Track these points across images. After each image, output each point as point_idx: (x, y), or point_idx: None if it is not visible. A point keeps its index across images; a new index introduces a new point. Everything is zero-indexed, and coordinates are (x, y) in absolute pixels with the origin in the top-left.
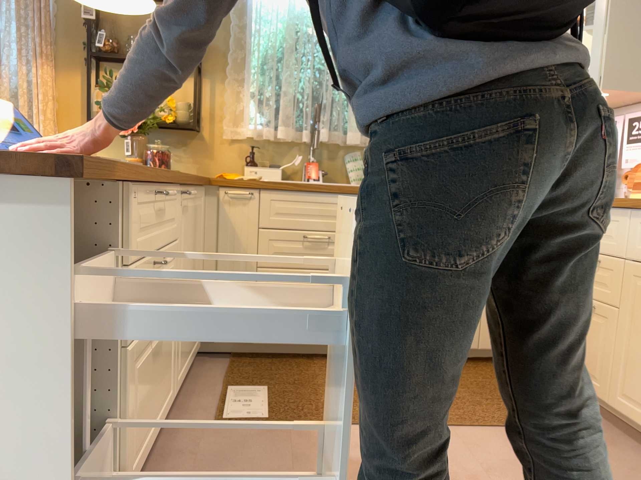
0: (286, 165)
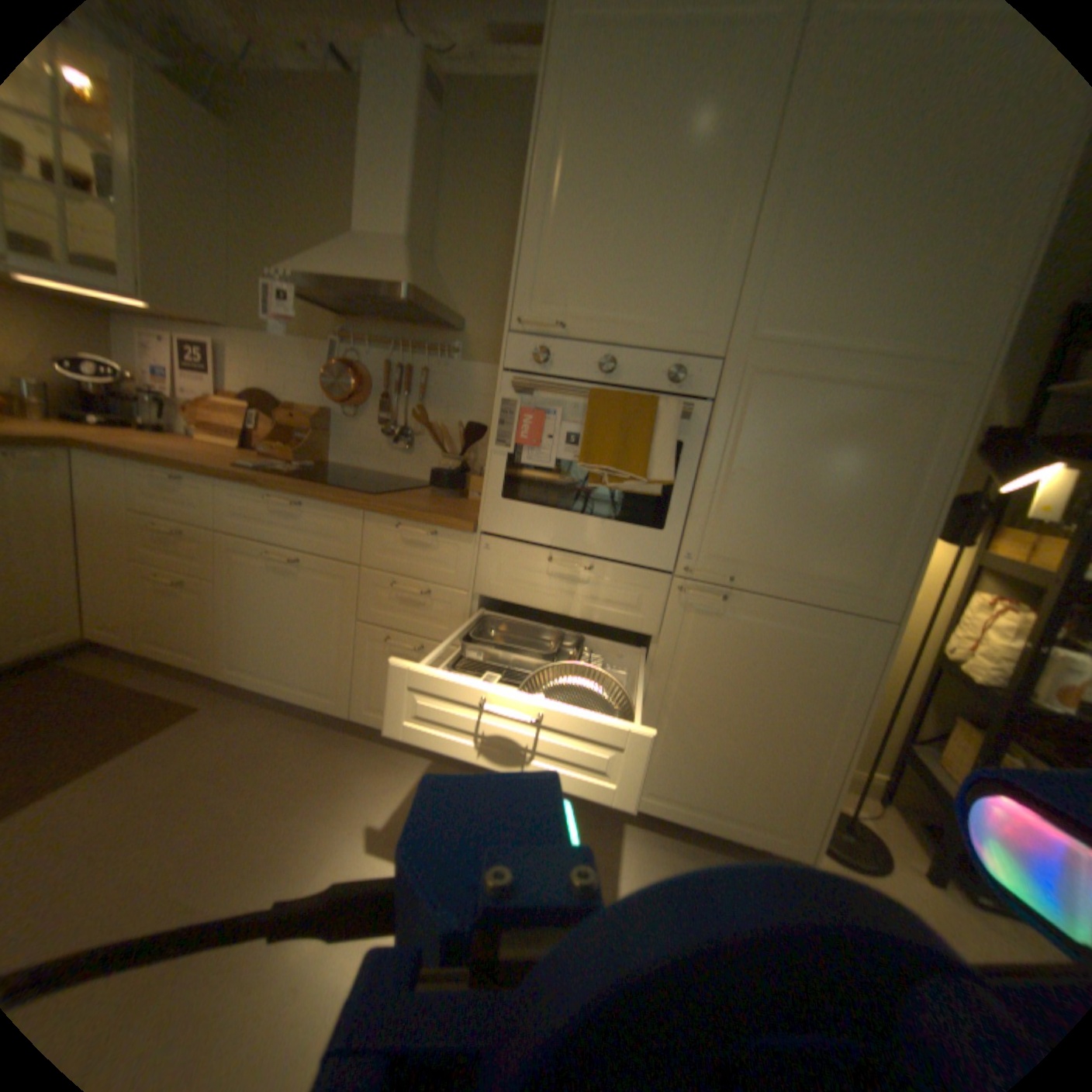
0: None
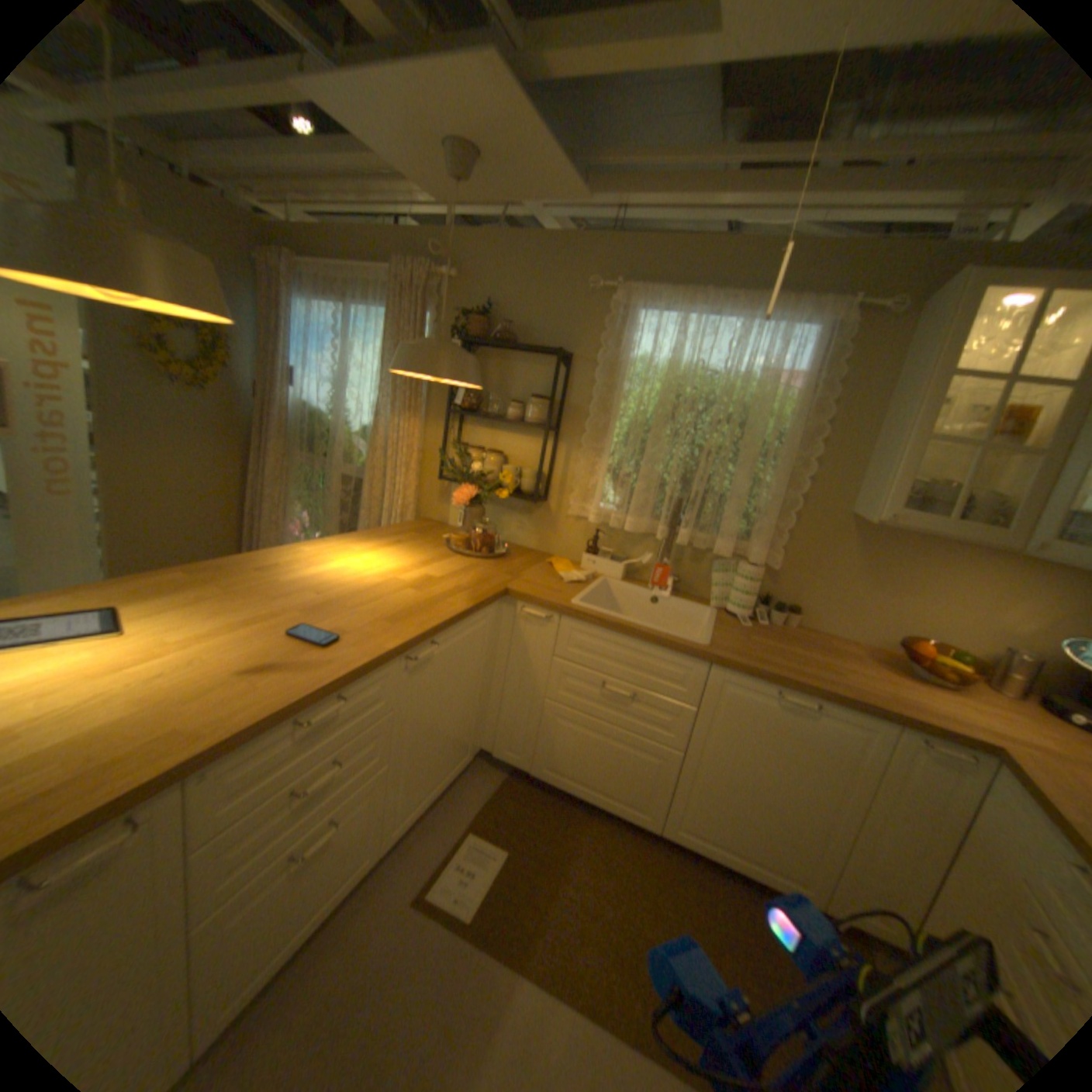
0: (631, 563)
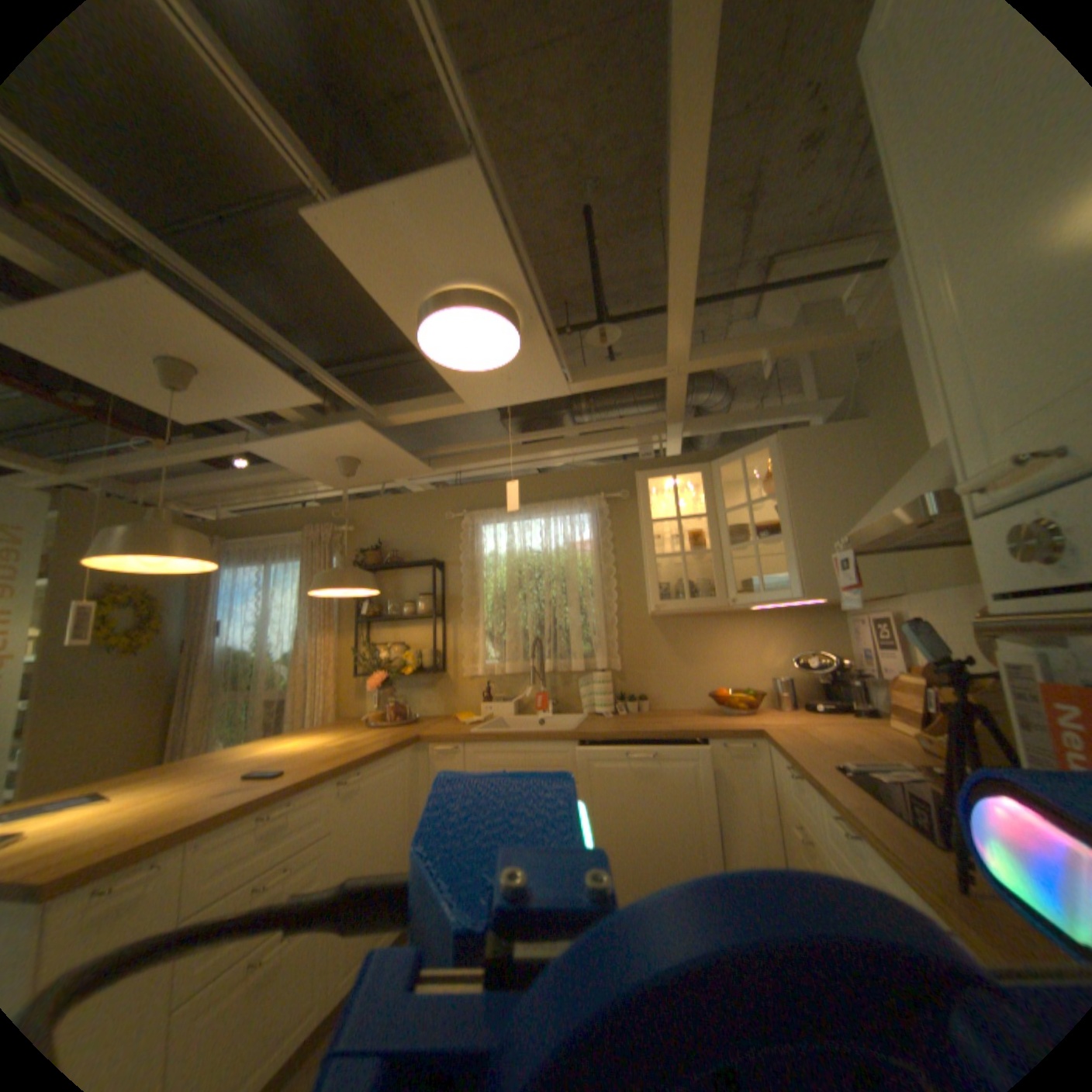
0: (517, 699)
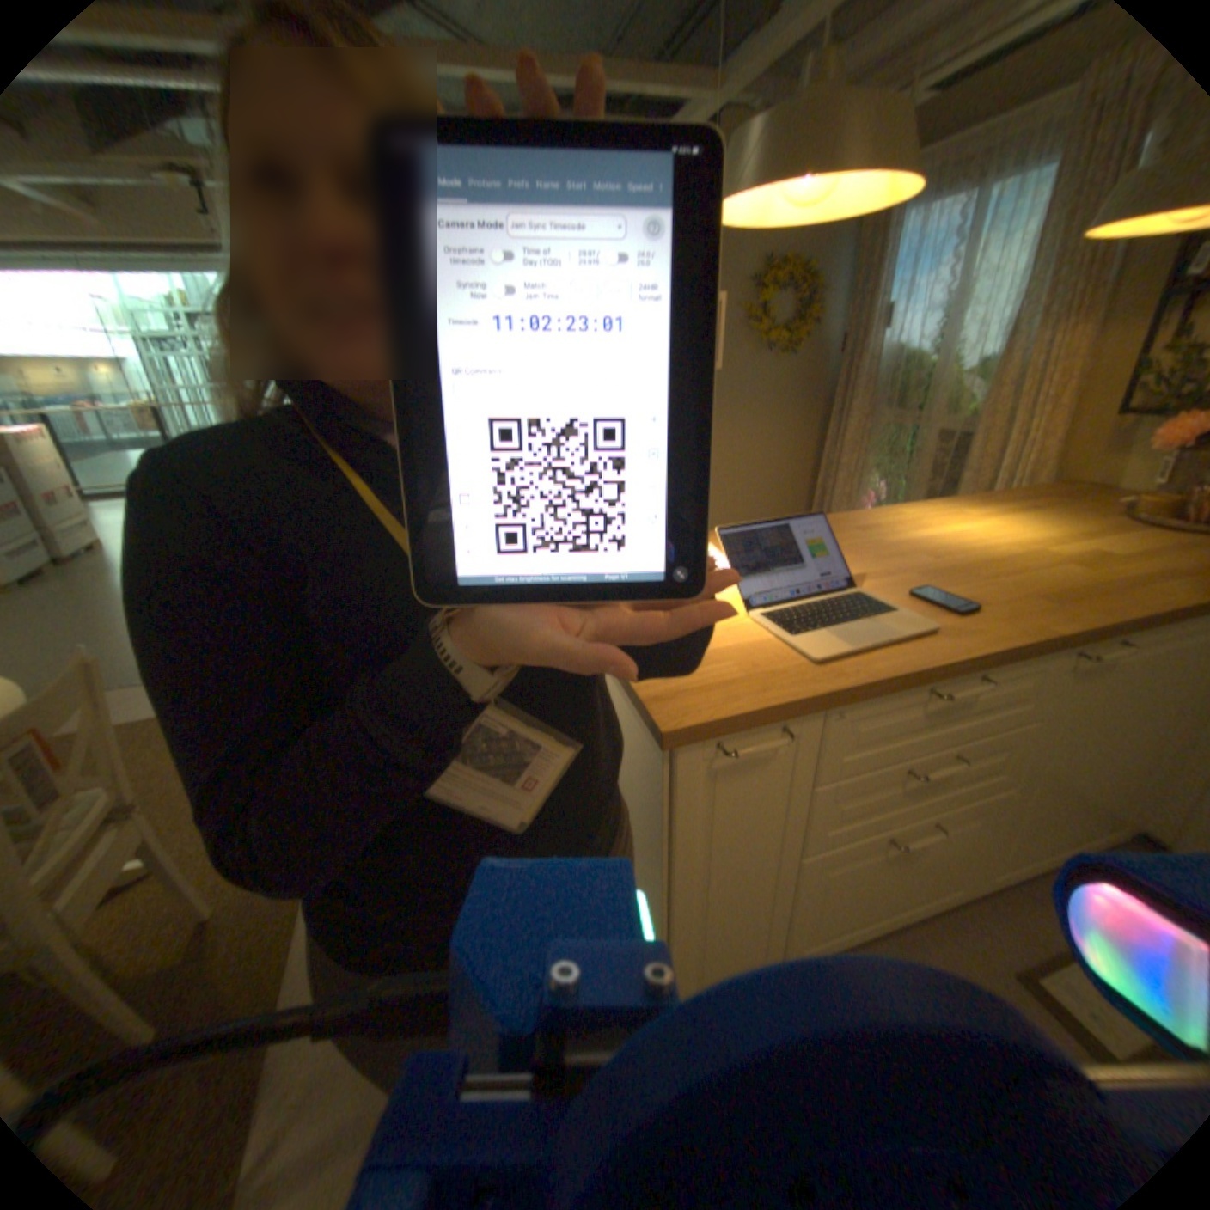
0: None
